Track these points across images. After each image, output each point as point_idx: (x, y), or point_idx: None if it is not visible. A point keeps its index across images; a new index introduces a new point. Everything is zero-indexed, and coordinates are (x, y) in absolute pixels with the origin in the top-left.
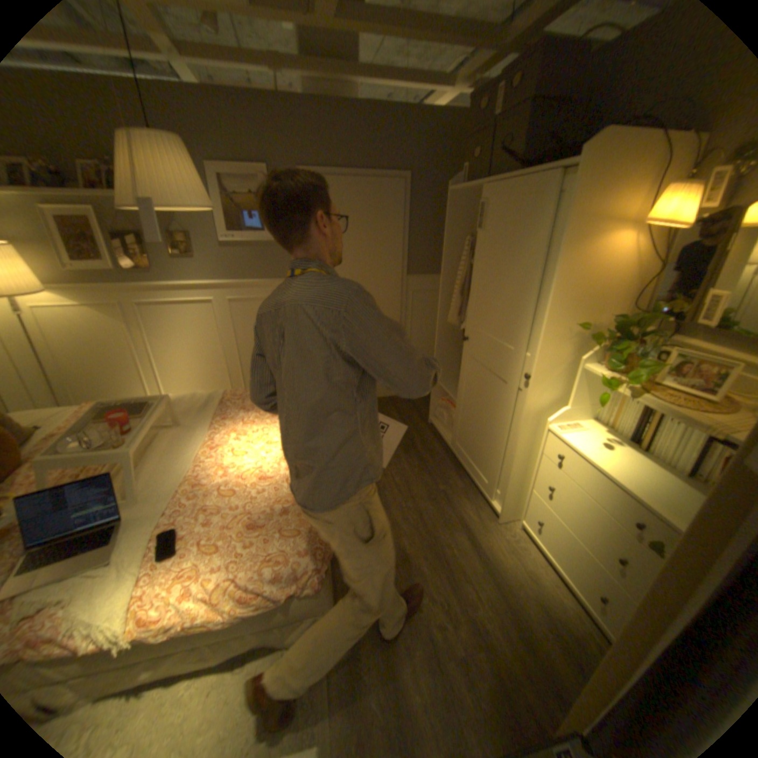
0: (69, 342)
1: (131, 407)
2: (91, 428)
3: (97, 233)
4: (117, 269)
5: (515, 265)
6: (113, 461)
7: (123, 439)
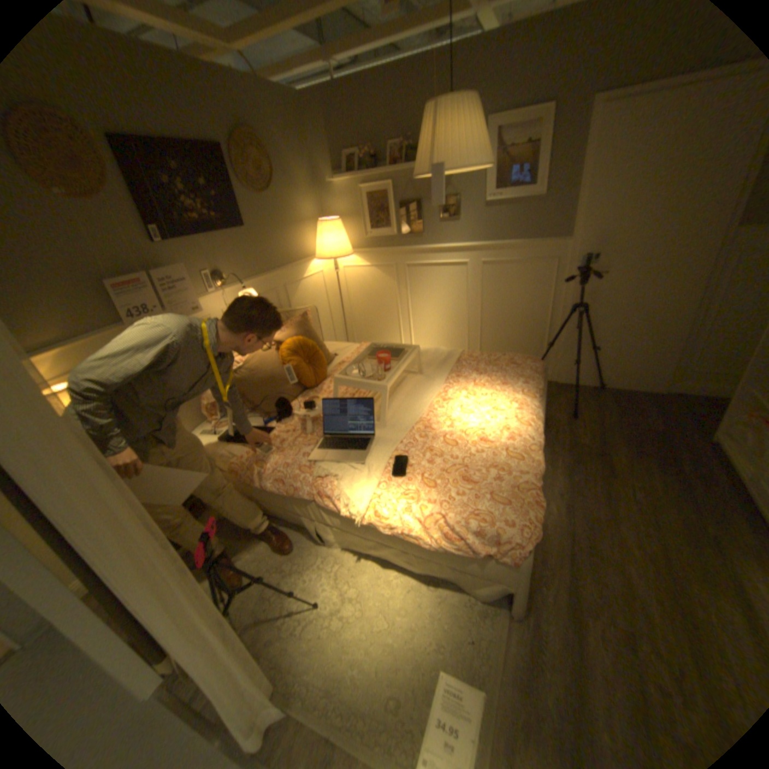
0: (359, 295)
1: (391, 351)
2: (366, 362)
3: (390, 204)
4: (398, 235)
5: None
6: (375, 391)
7: (384, 376)
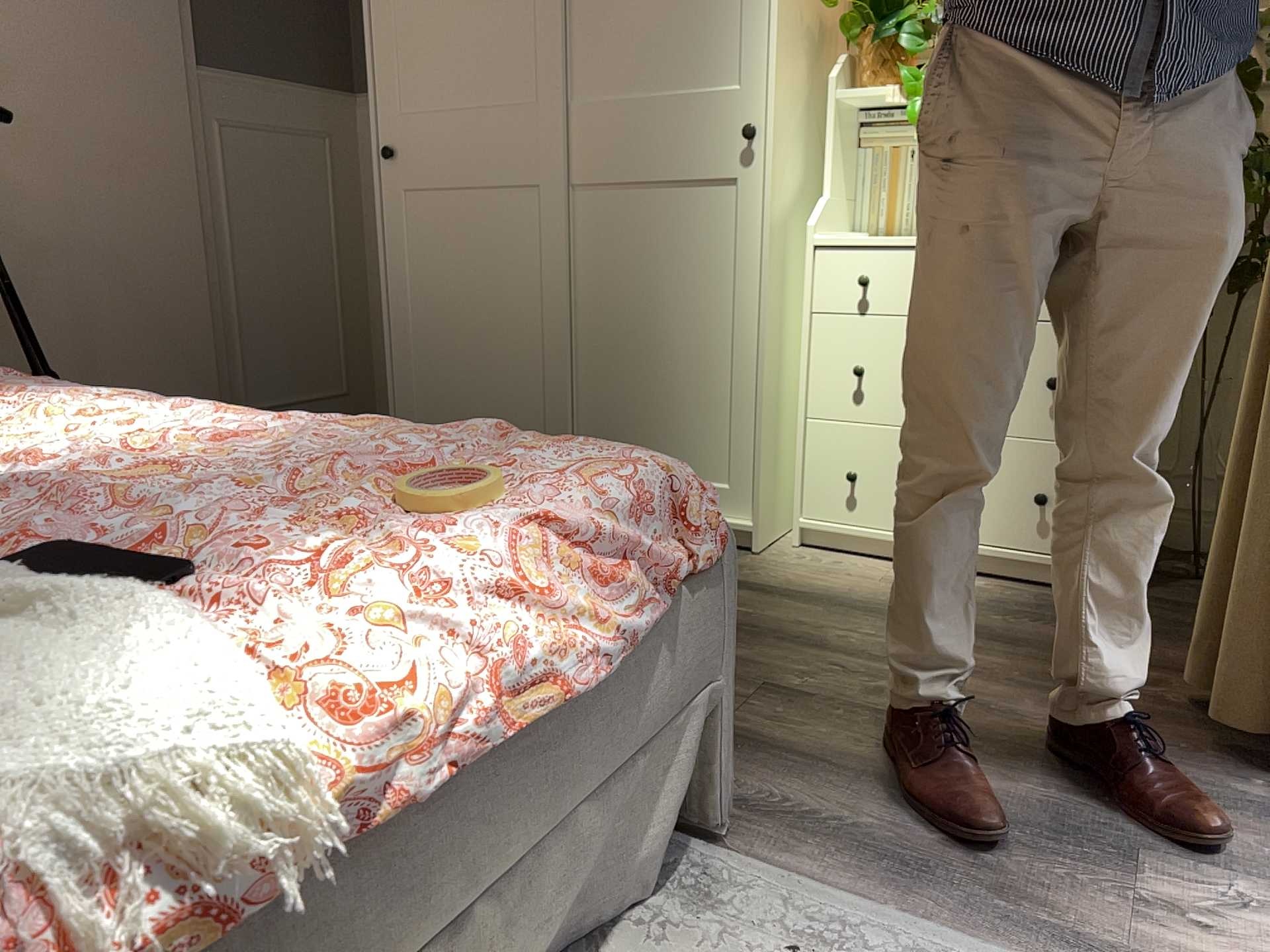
0: None
1: None
2: None
3: None
4: None
5: None
6: None
7: None
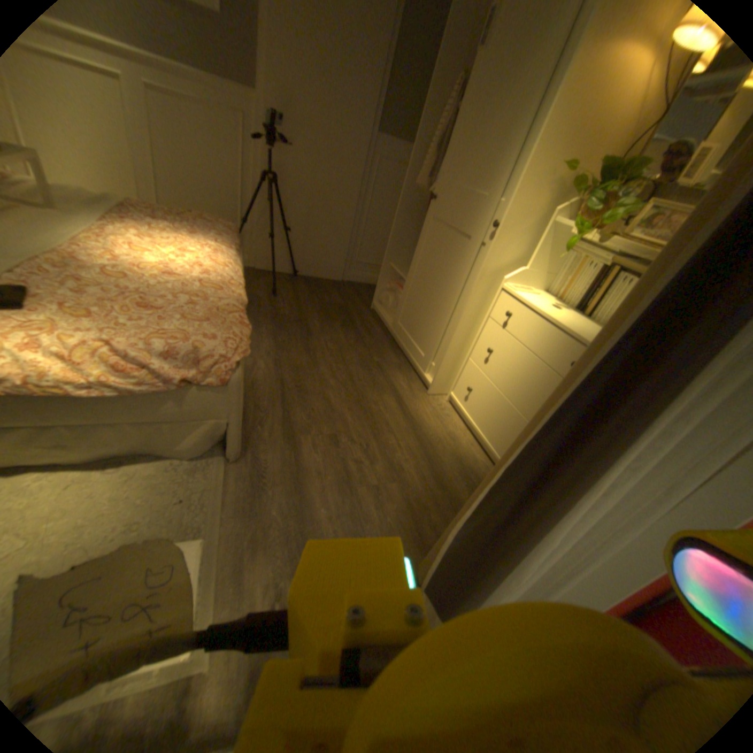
0: None
1: None
2: None
3: None
4: None
5: (513, 89)
6: None
7: None
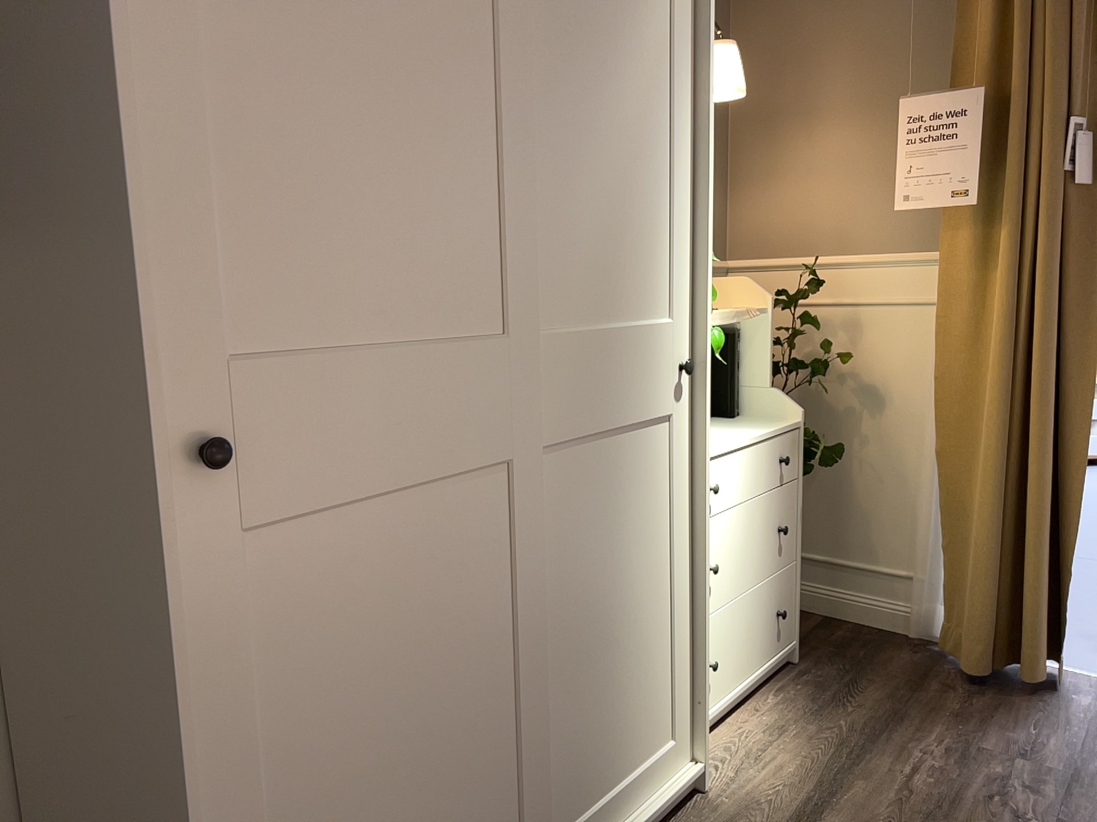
0: None
1: None
2: None
3: None
4: None
5: (592, 91)
6: None
7: None
